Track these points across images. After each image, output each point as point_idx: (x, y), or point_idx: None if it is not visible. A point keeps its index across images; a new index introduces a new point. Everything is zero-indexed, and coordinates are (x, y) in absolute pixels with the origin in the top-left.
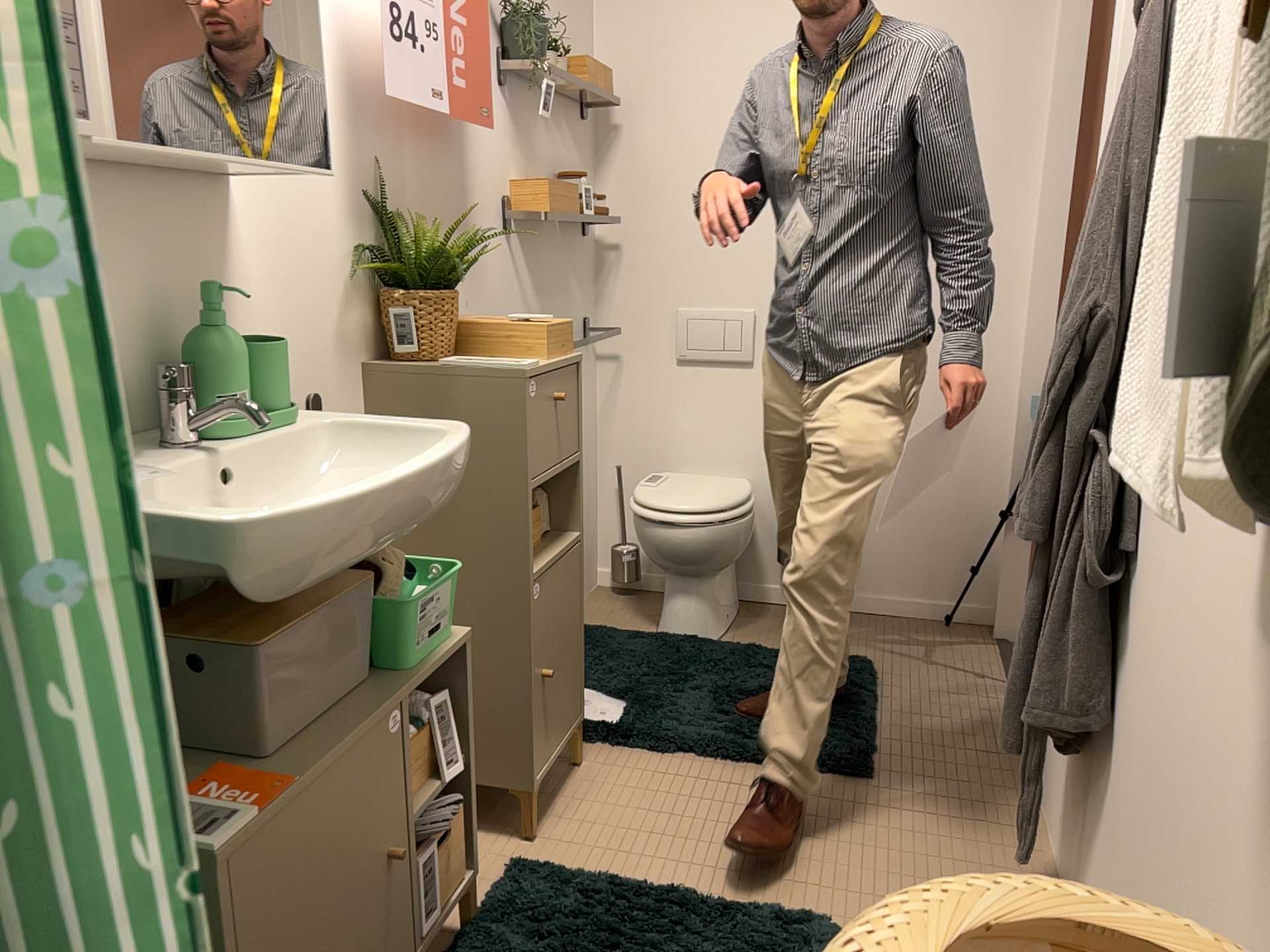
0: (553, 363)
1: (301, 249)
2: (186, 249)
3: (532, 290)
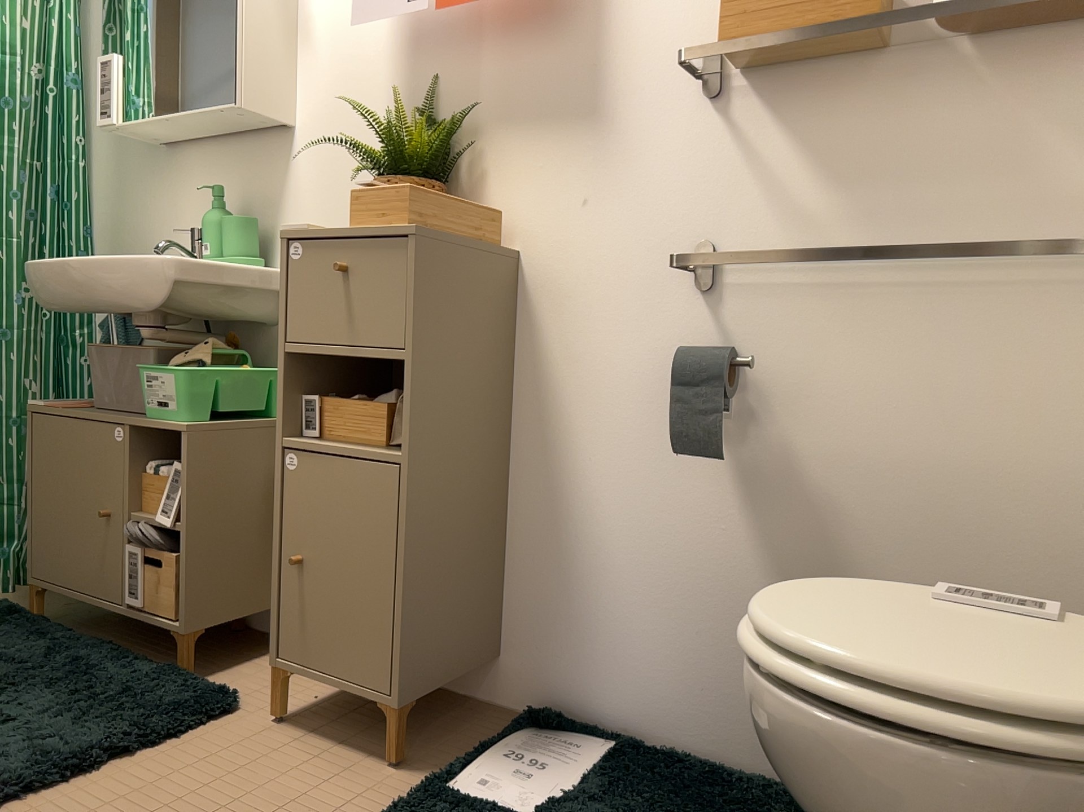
0: (345, 233)
1: (345, 167)
2: (266, 176)
3: (799, 177)
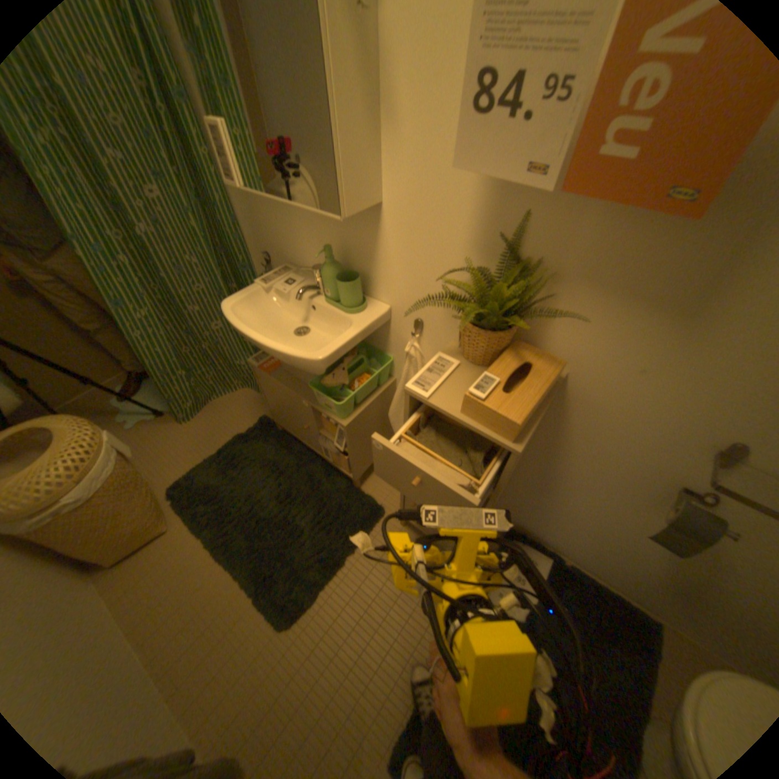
0: (455, 415)
1: (423, 249)
2: (354, 227)
3: None
